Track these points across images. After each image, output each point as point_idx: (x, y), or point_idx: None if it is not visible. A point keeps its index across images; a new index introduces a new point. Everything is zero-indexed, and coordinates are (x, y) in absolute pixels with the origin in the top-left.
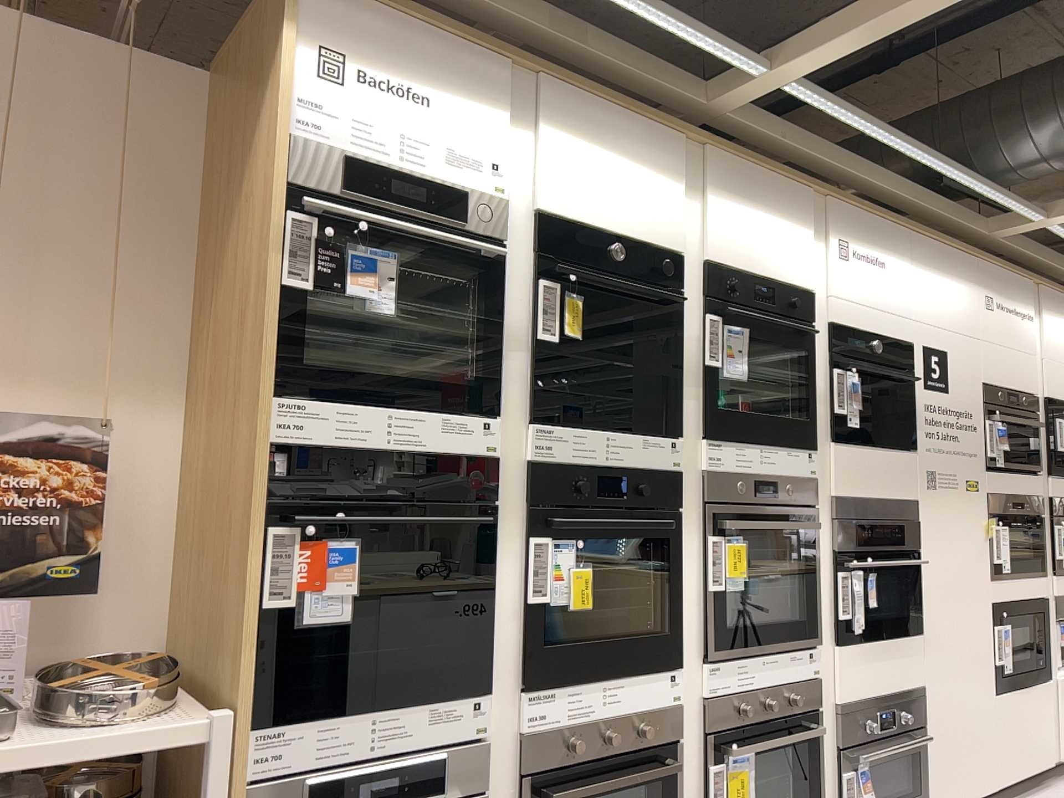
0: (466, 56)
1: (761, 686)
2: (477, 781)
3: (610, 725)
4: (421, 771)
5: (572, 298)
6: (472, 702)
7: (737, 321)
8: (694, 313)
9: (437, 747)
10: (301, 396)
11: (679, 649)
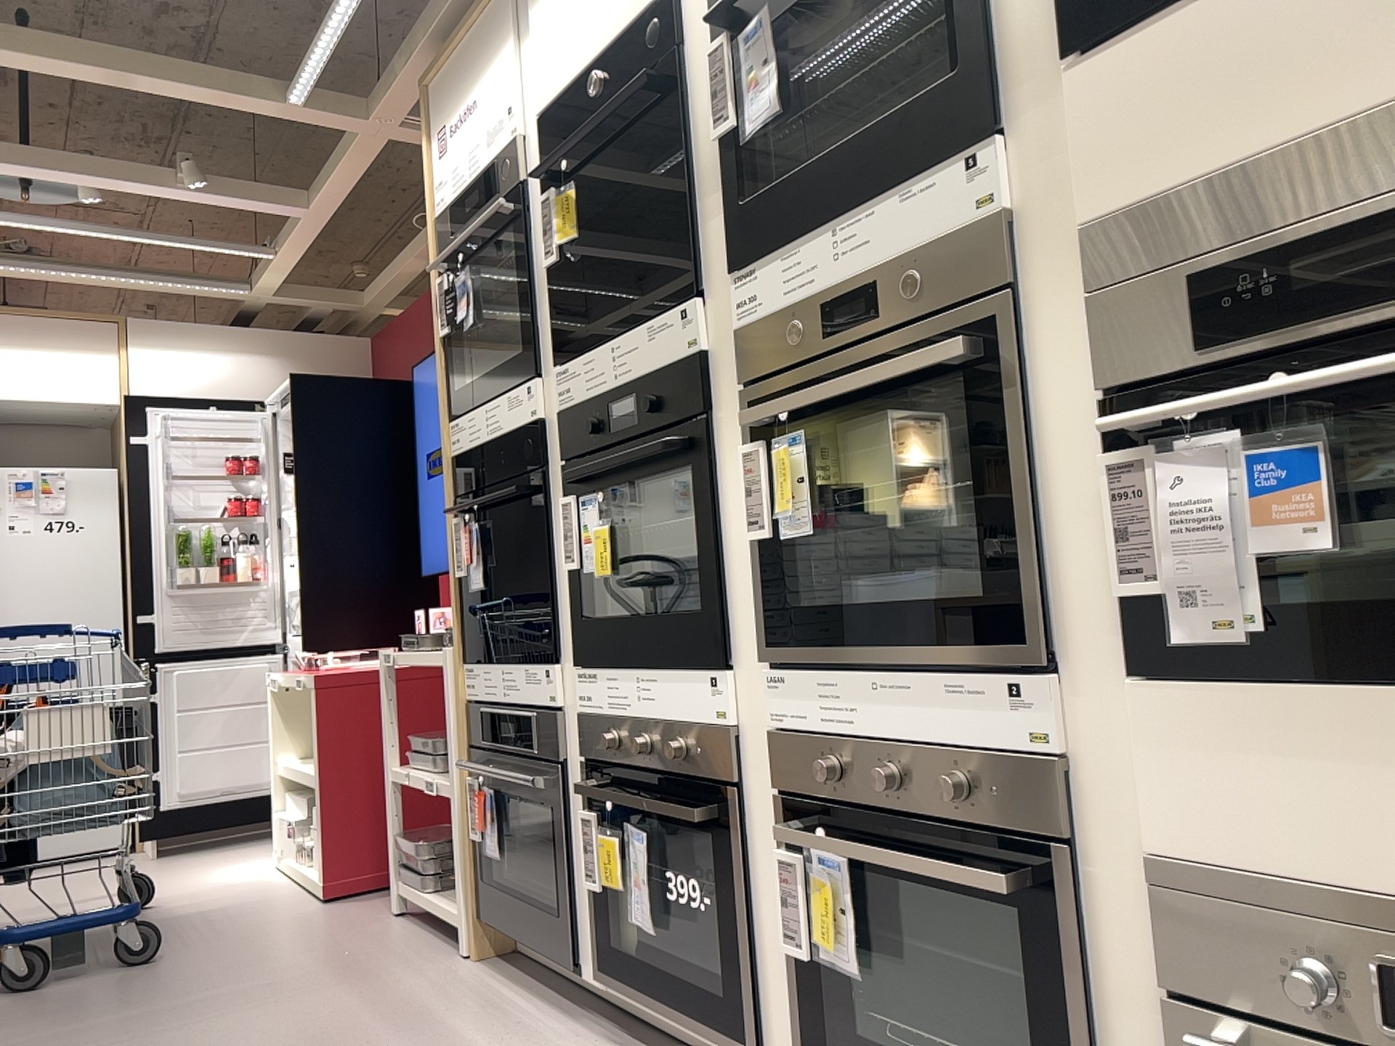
0: (484, 26)
1: (875, 736)
2: (553, 750)
3: (649, 731)
4: (524, 726)
5: (556, 197)
6: (543, 669)
7: (758, 6)
8: (697, 68)
9: (531, 706)
10: (455, 416)
11: (719, 639)
